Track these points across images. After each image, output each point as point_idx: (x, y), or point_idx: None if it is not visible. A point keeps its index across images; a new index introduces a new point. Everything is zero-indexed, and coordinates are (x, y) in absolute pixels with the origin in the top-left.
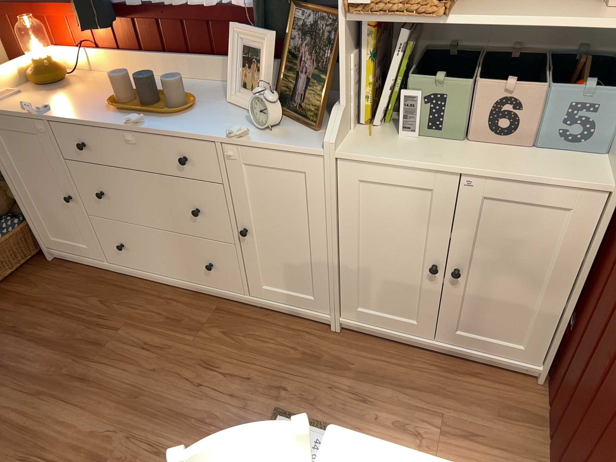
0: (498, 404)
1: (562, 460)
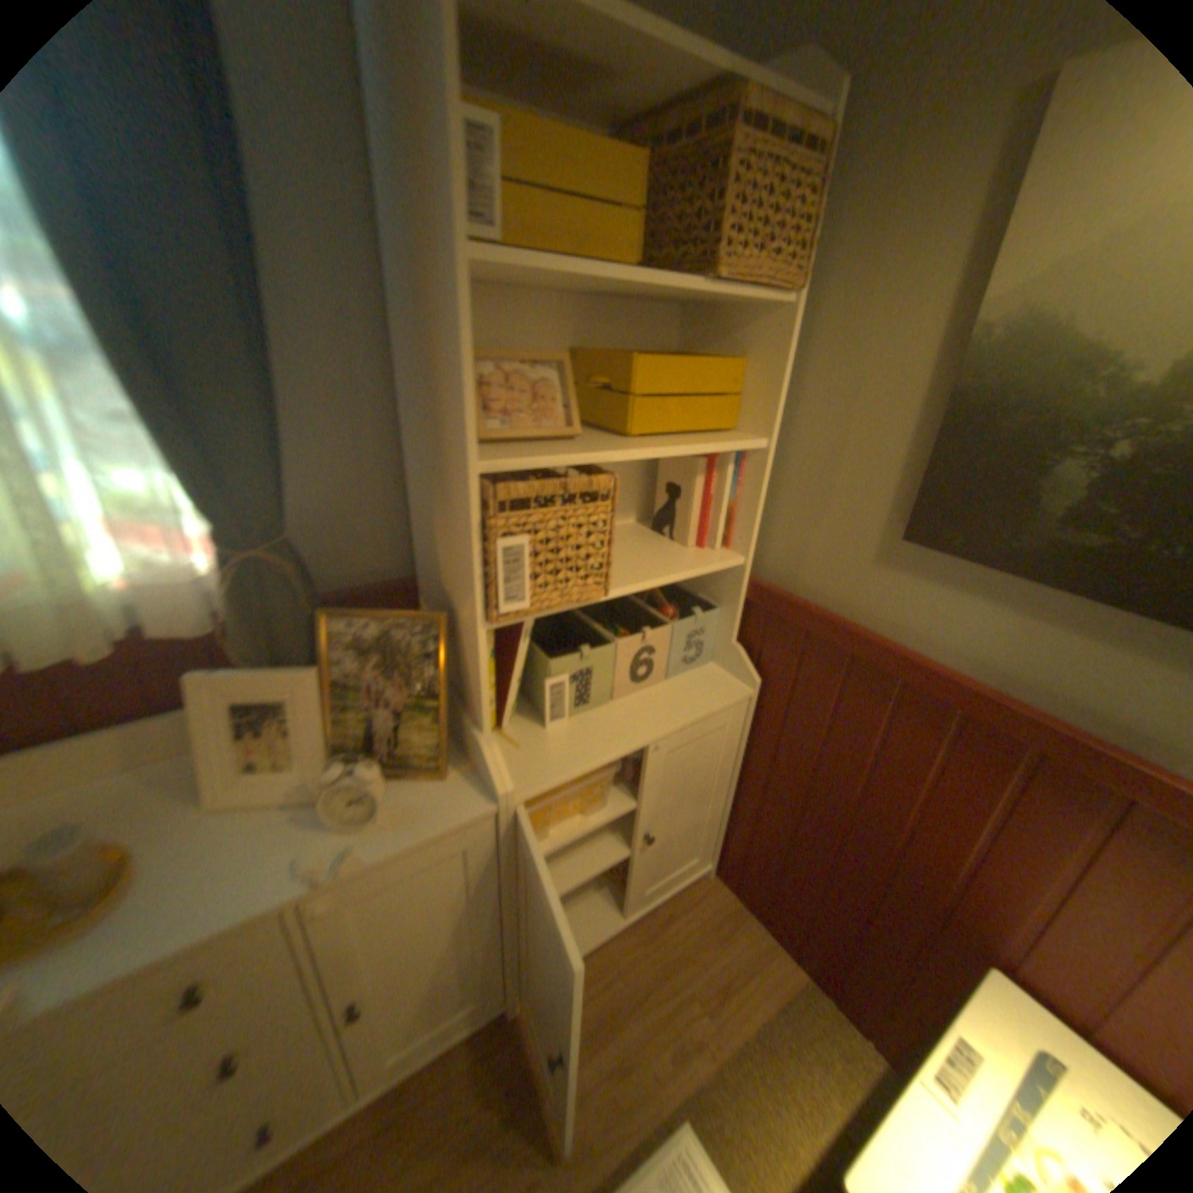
0: (709, 936)
1: (802, 944)
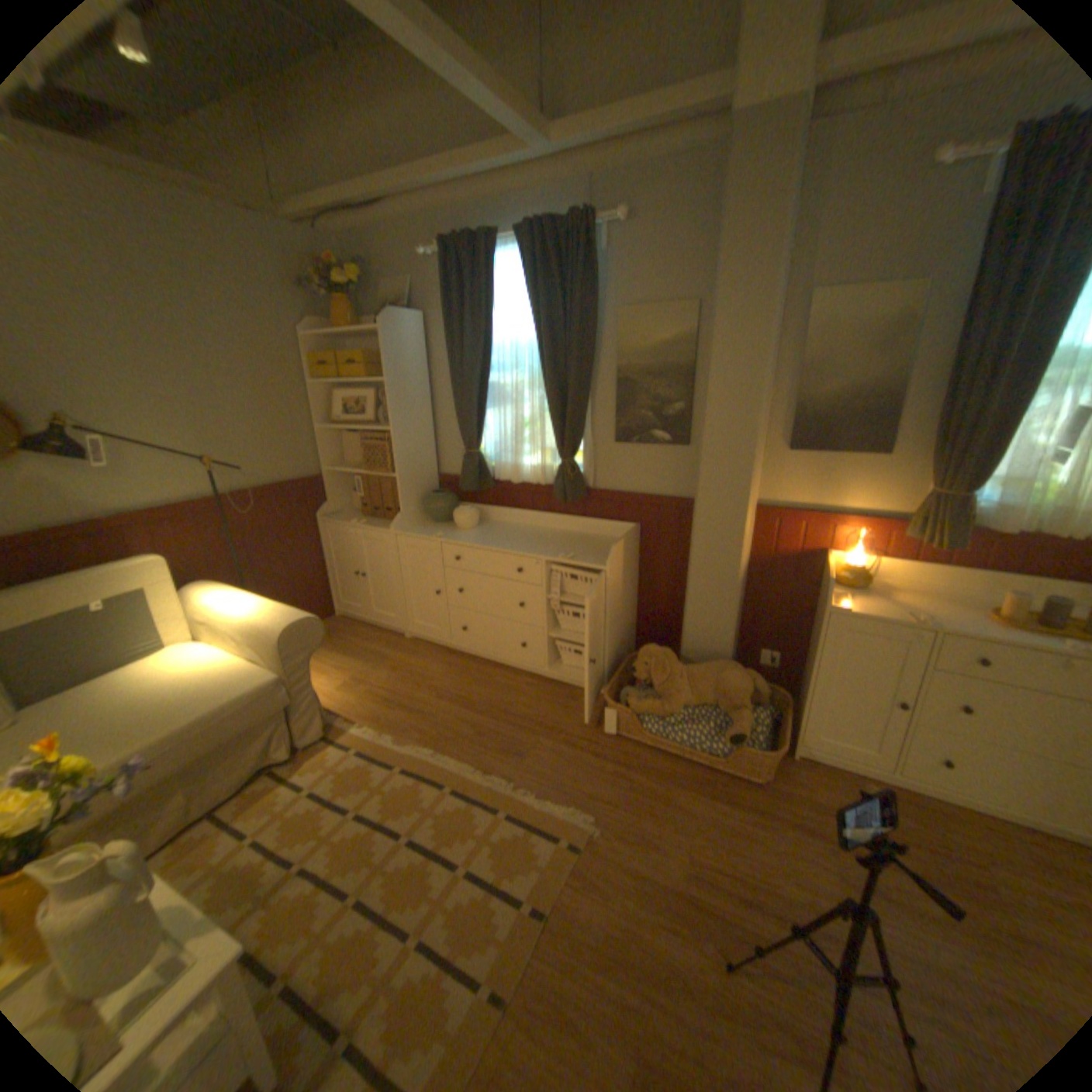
0: None
1: None
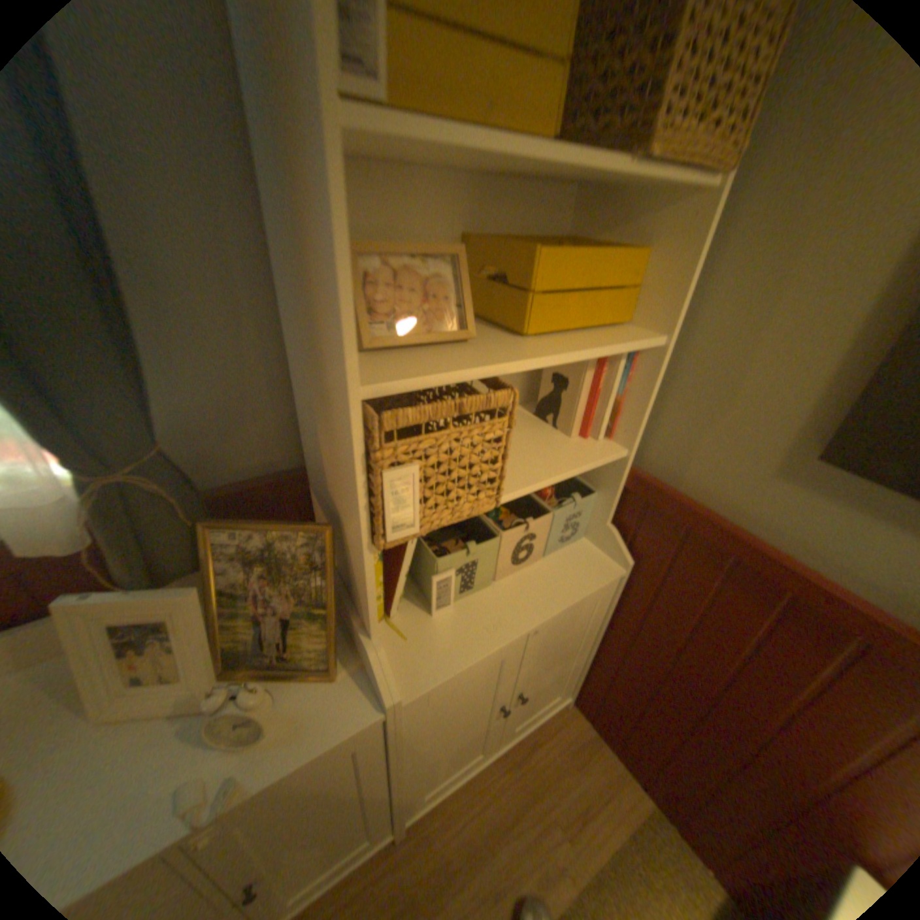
0: (569, 762)
1: (652, 779)
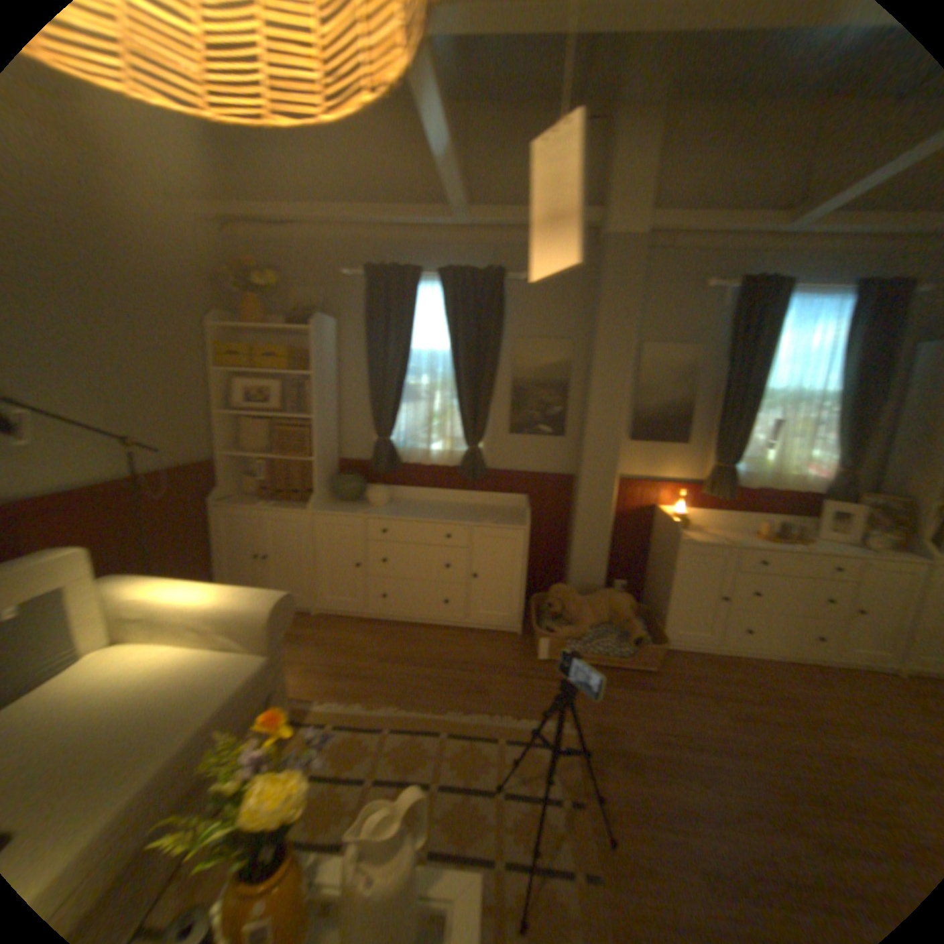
0: None
1: None
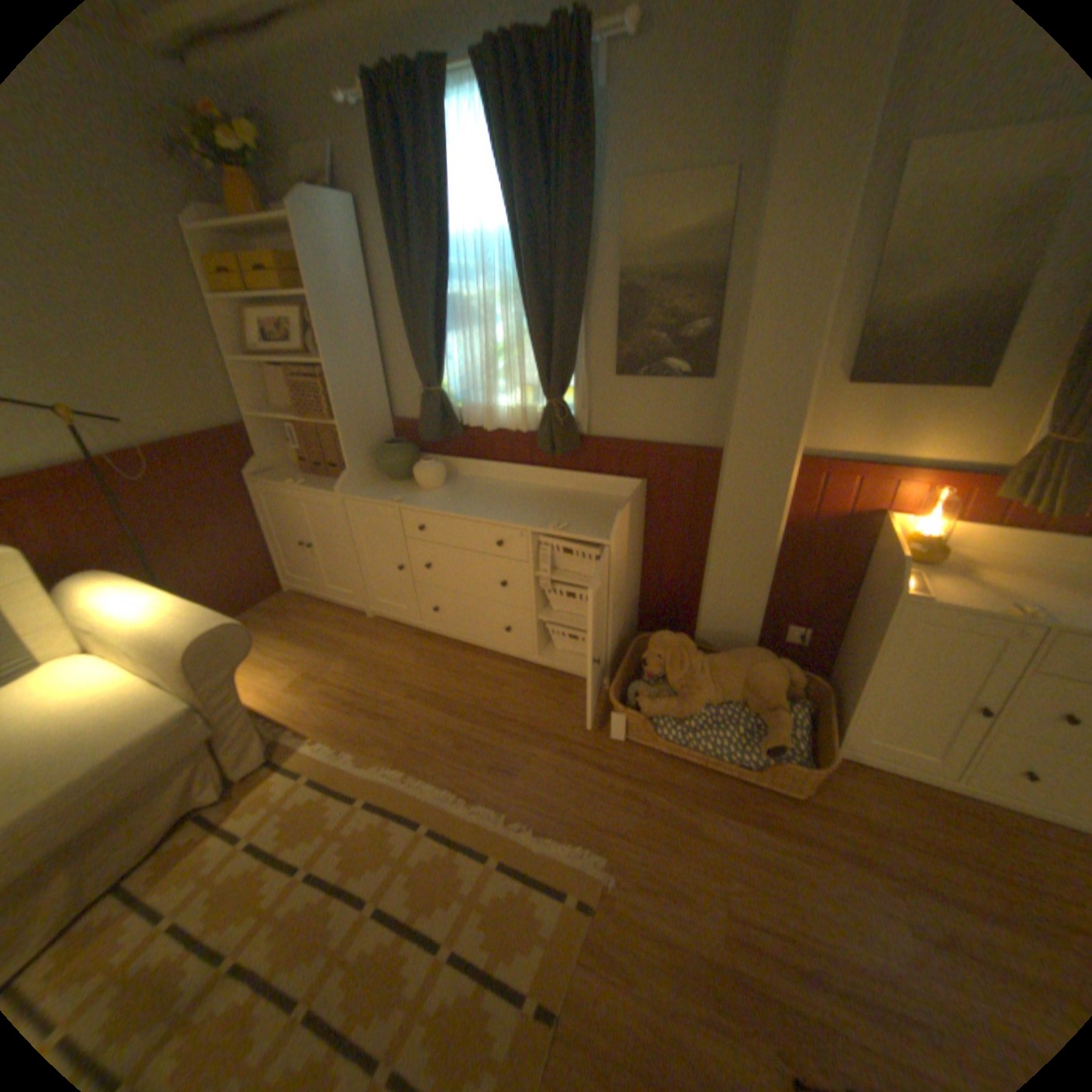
0: None
1: None
